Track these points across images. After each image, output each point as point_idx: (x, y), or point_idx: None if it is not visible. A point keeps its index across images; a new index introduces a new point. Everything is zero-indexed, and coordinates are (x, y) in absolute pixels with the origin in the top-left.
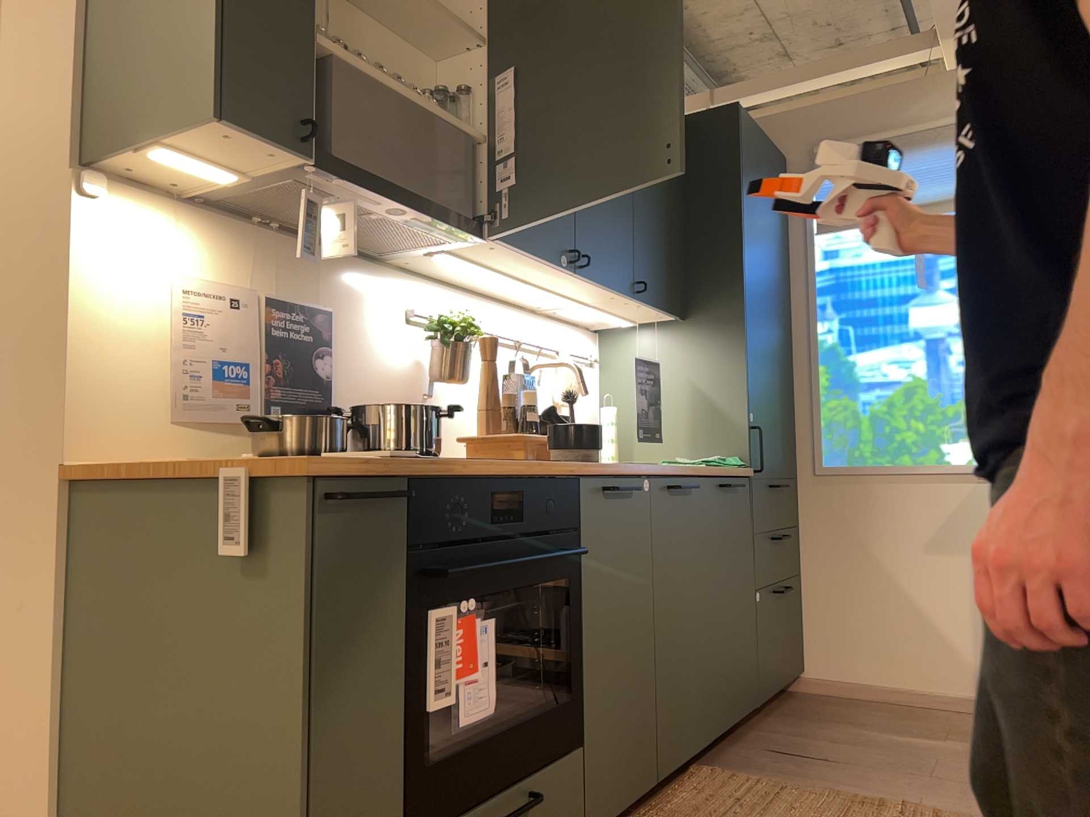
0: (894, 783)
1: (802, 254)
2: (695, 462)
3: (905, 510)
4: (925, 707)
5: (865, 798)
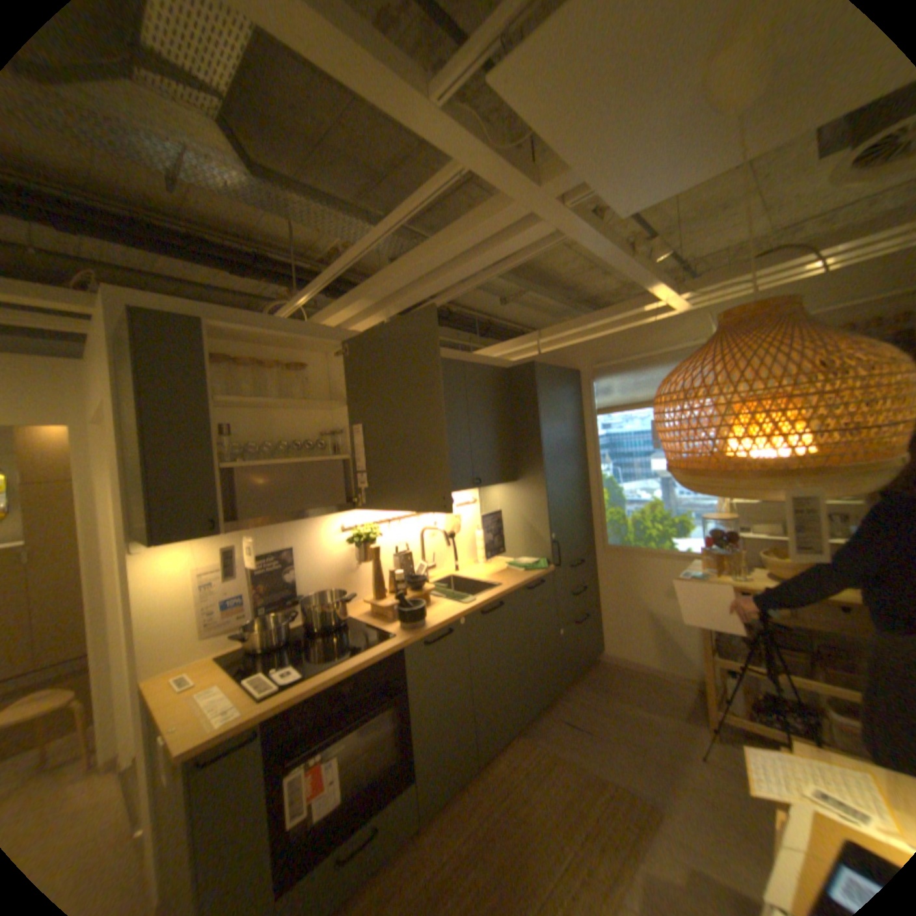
0: (620, 763)
1: (591, 425)
2: (520, 564)
3: (653, 573)
4: (667, 683)
5: (596, 780)
